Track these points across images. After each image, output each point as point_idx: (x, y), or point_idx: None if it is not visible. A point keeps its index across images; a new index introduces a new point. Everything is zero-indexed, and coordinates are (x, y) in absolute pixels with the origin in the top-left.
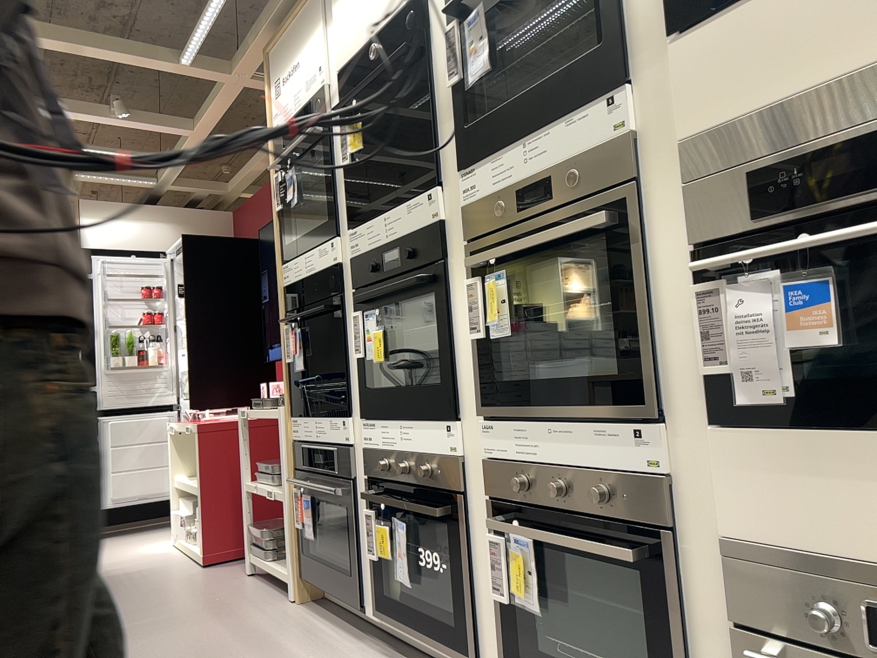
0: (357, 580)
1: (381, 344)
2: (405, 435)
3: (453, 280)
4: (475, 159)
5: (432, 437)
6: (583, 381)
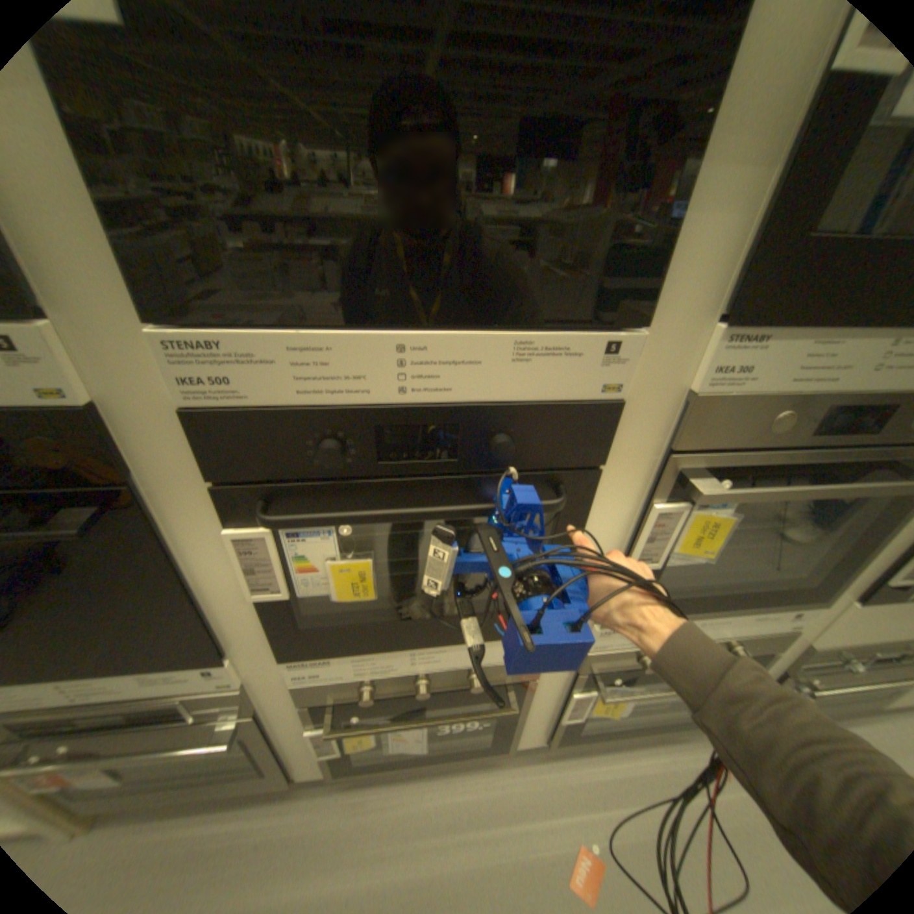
0: (273, 773)
1: (372, 579)
2: (428, 659)
3: (602, 493)
4: (790, 319)
5: (495, 652)
6: (763, 588)
